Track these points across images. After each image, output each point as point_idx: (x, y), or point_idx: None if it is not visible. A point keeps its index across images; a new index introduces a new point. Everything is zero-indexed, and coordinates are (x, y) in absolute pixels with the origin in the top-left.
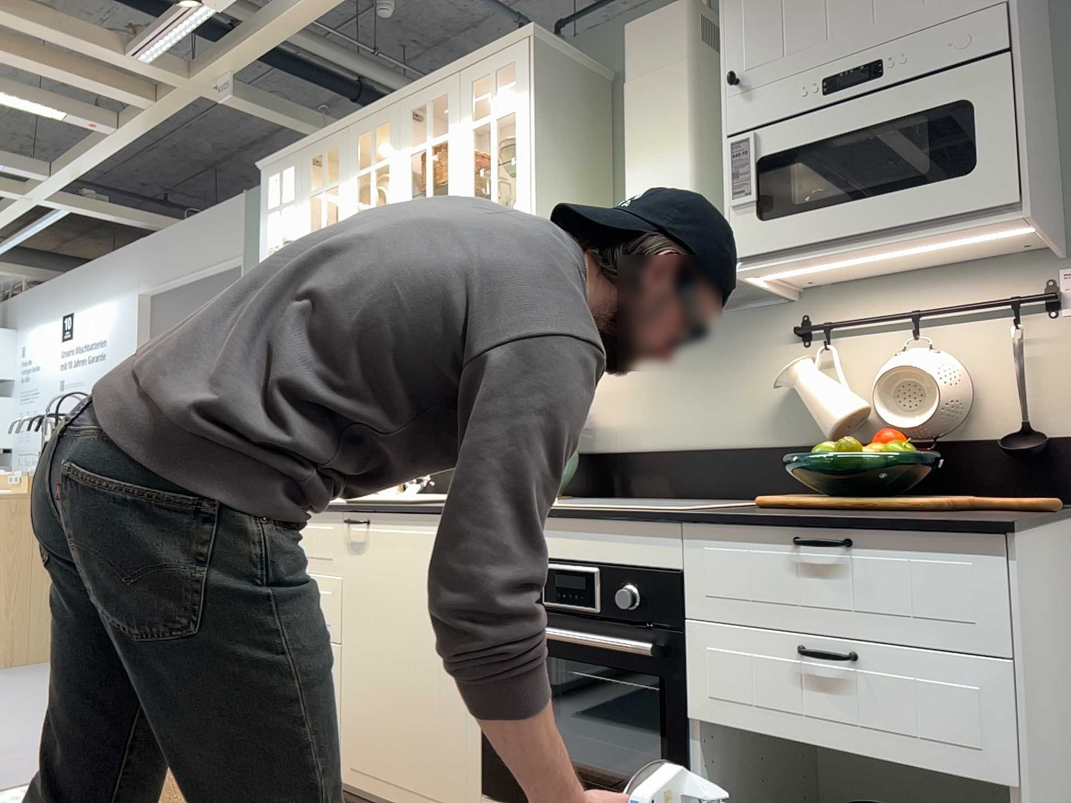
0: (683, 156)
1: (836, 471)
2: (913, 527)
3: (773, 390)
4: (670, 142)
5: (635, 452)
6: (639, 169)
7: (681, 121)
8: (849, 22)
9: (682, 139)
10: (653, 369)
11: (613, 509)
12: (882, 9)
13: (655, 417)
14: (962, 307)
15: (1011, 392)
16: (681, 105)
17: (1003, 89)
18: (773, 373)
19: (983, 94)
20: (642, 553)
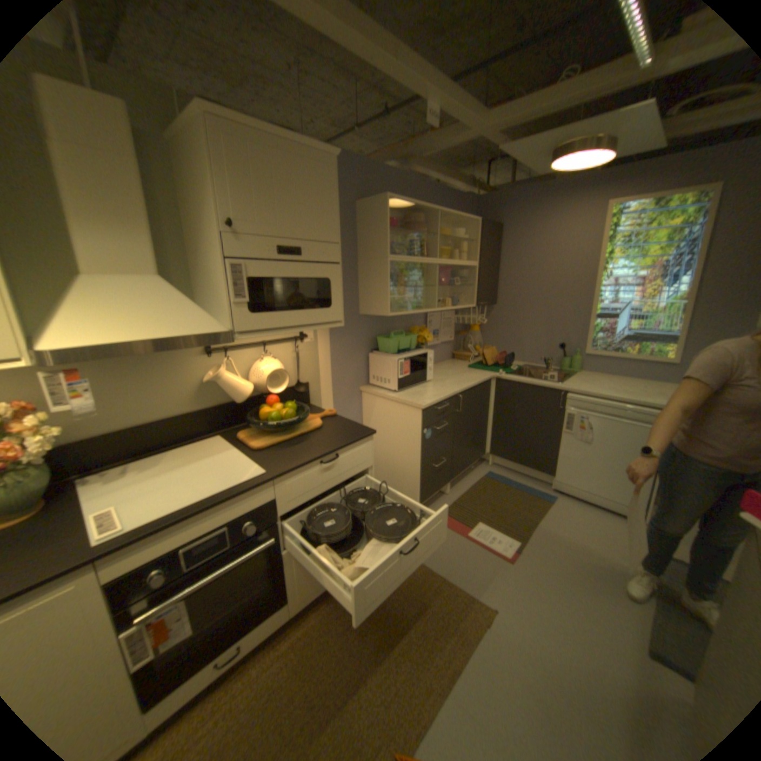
0: (143, 238)
1: (279, 422)
2: (355, 442)
3: (193, 382)
4: (129, 222)
5: (83, 440)
6: (95, 234)
7: (138, 209)
8: (288, 220)
9: (141, 224)
10: (89, 379)
11: (217, 491)
12: (301, 222)
13: (98, 412)
14: (281, 340)
15: (292, 370)
16: (135, 194)
17: (339, 278)
18: (191, 372)
19: (334, 278)
20: (251, 504)
